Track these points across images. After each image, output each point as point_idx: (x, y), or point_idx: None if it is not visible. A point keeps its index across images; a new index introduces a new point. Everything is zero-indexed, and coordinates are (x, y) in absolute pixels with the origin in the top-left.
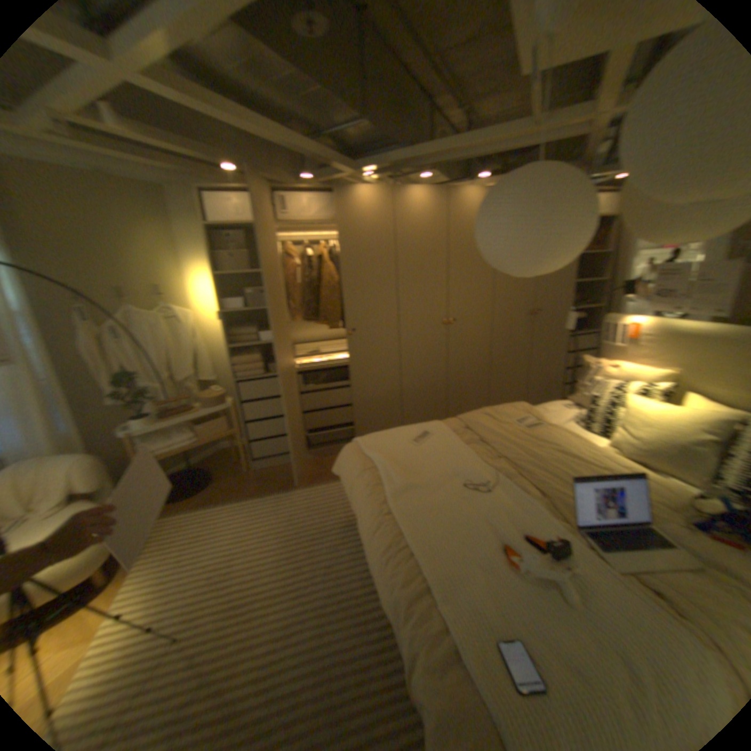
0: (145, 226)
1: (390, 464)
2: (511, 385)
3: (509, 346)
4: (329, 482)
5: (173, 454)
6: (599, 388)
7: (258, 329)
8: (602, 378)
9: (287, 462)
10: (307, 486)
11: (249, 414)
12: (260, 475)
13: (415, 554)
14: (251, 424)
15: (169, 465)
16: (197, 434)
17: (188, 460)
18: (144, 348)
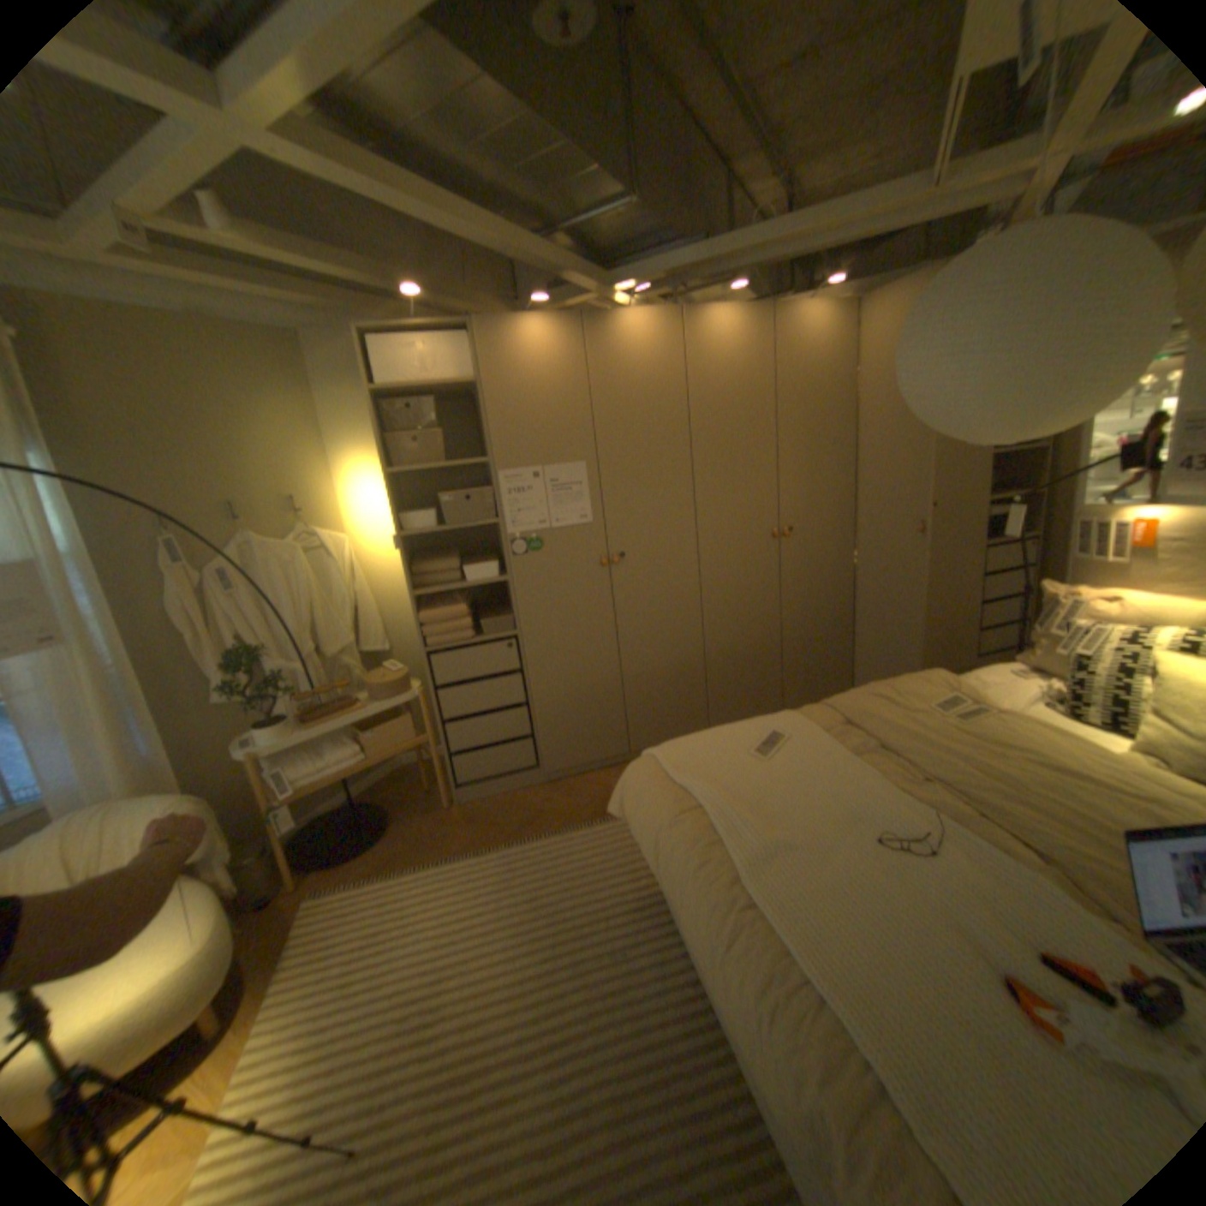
0: (265, 398)
1: (725, 800)
2: (889, 636)
3: (884, 568)
4: (591, 822)
5: (323, 785)
6: (1088, 639)
7: (456, 561)
8: (1085, 621)
9: (513, 787)
10: (554, 831)
11: (447, 707)
12: (468, 813)
13: (829, 1001)
14: (449, 725)
15: (312, 801)
16: (362, 747)
17: (344, 789)
18: (268, 602)
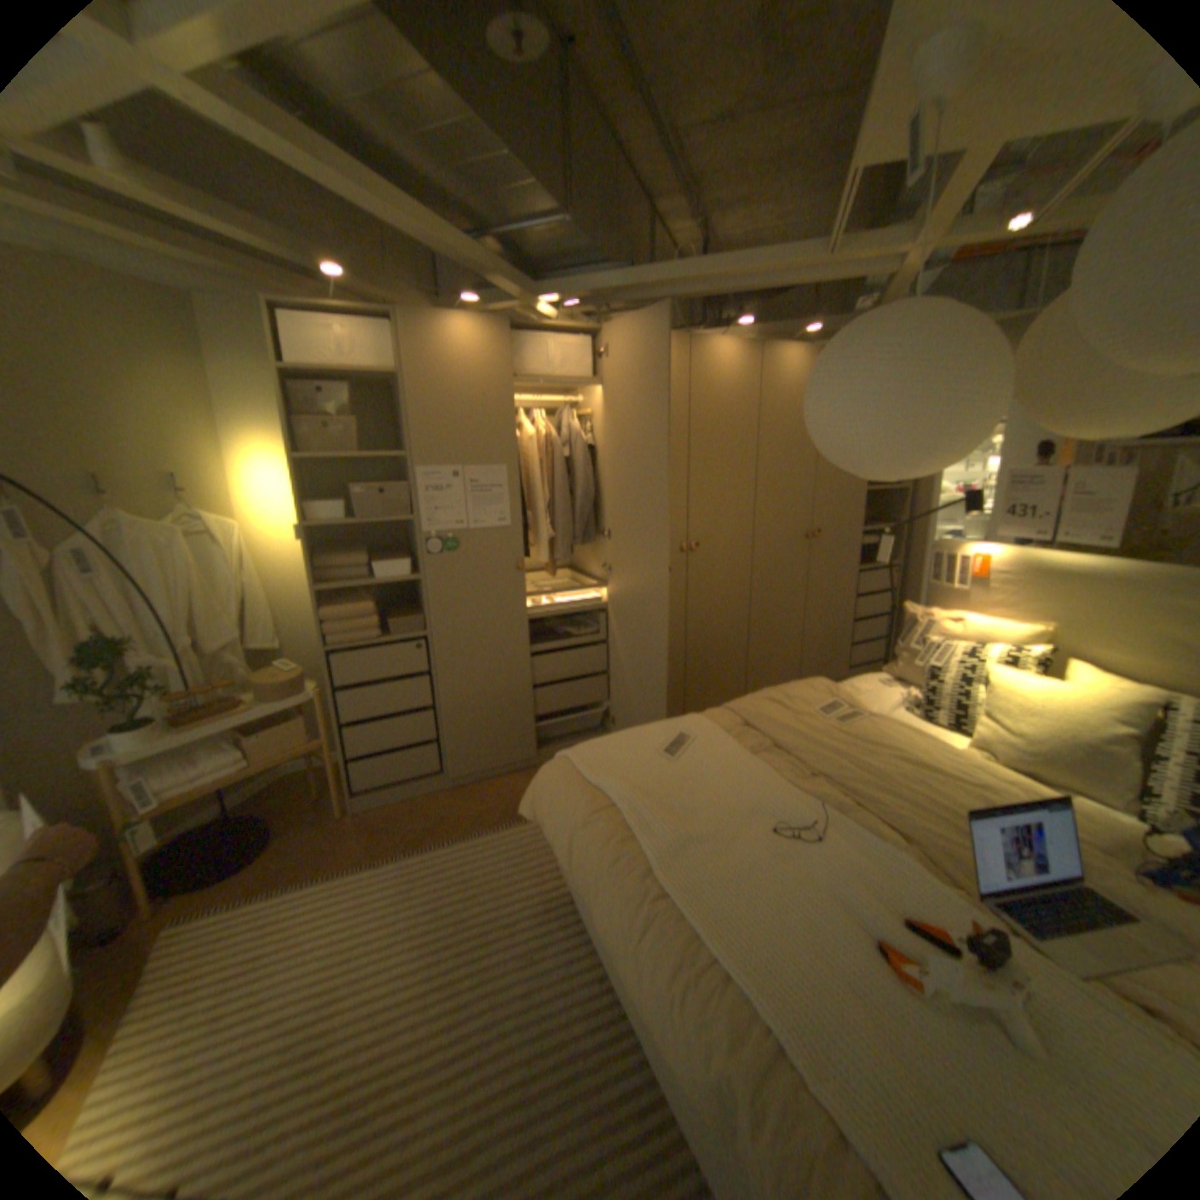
0: (148, 363)
1: (637, 798)
2: (778, 648)
3: (776, 586)
4: (497, 828)
5: (196, 796)
6: (939, 653)
7: (364, 557)
8: (937, 638)
9: (414, 795)
10: (458, 839)
11: (347, 710)
12: (364, 823)
13: (734, 977)
14: (347, 730)
15: (178, 815)
16: (246, 754)
17: (218, 801)
18: (137, 591)
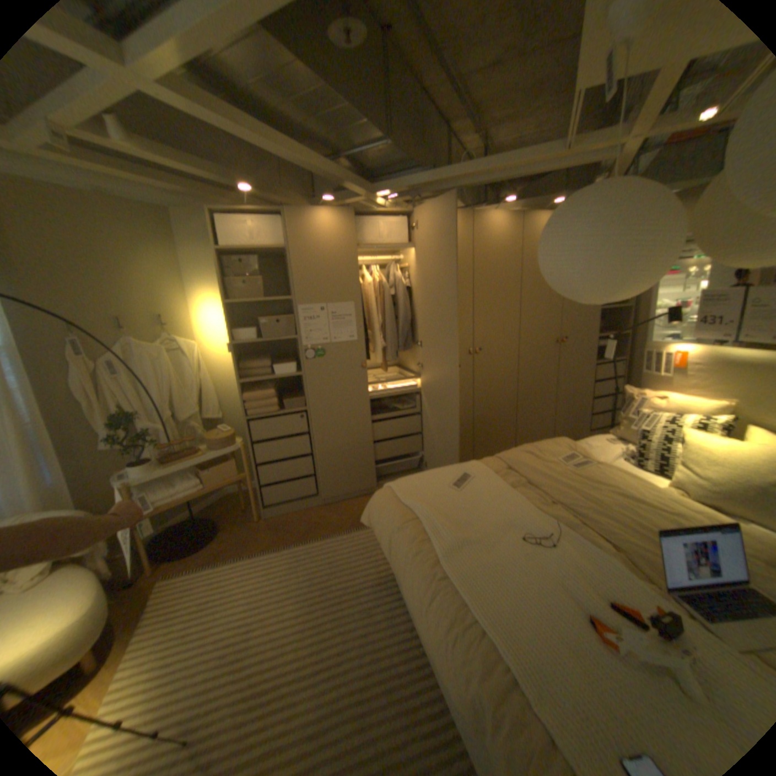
0: (145, 251)
1: (433, 514)
2: (538, 417)
3: (536, 375)
4: (350, 530)
5: (174, 505)
6: (649, 421)
7: (269, 362)
8: (648, 410)
9: (301, 508)
10: (326, 536)
11: (260, 456)
12: (271, 524)
13: (488, 633)
14: (260, 467)
15: (166, 516)
16: (202, 481)
17: (188, 509)
18: (141, 384)
